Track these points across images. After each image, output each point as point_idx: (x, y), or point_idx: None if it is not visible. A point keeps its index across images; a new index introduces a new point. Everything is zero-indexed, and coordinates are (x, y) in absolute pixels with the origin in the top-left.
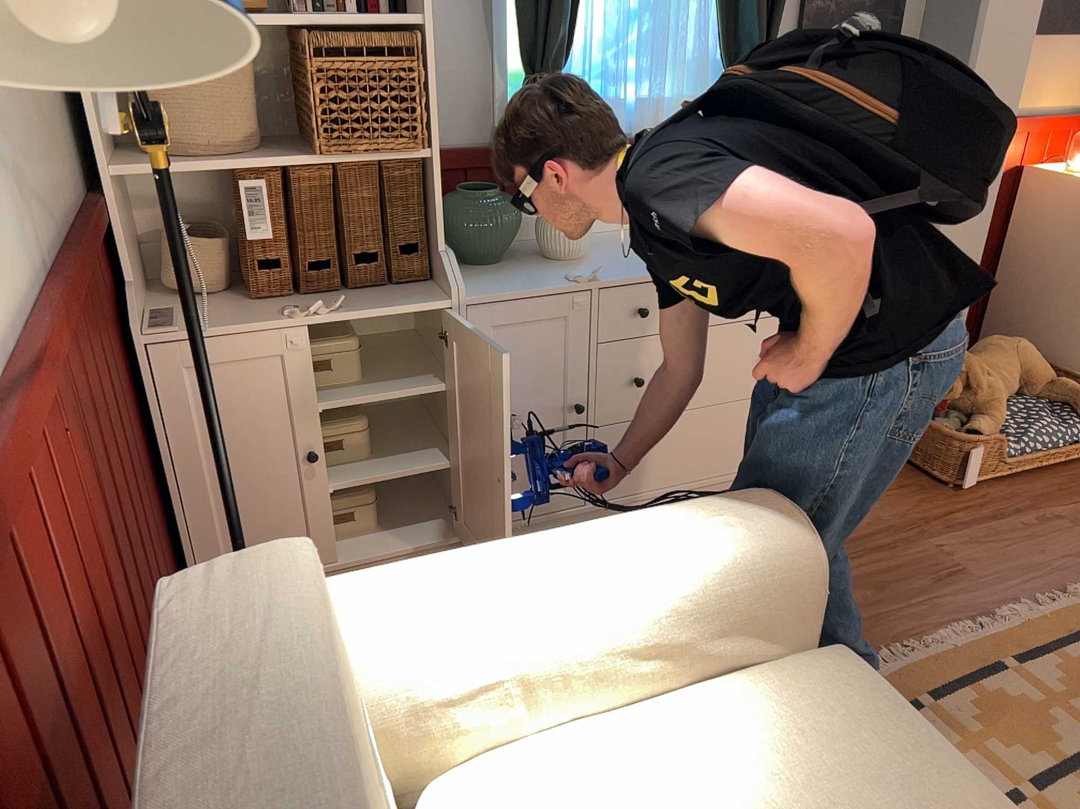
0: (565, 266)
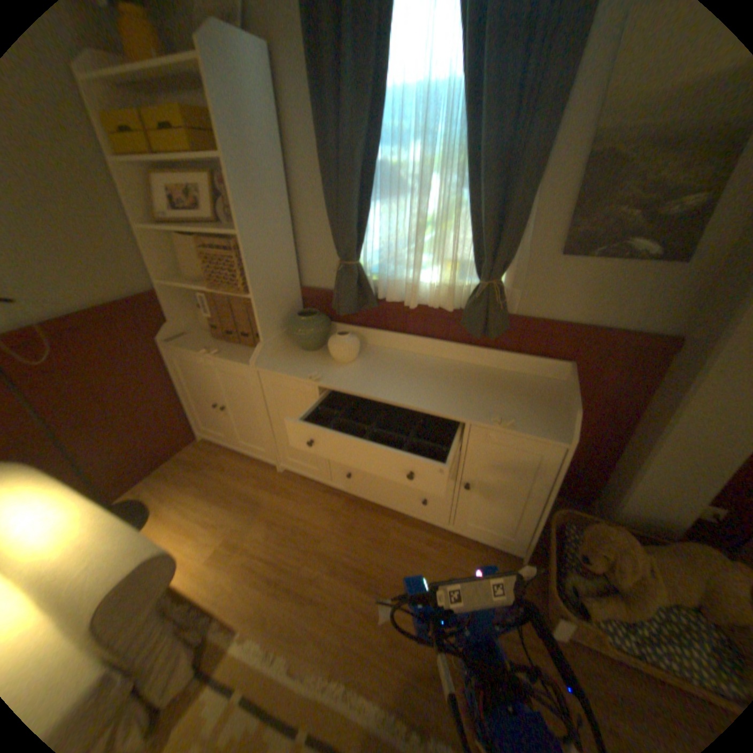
0: (331, 365)
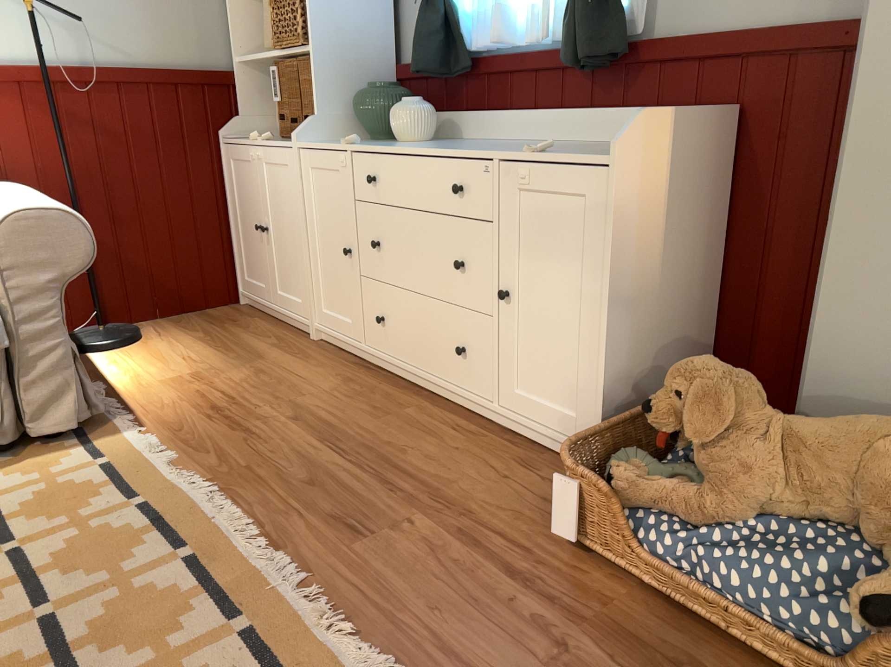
0: (384, 143)
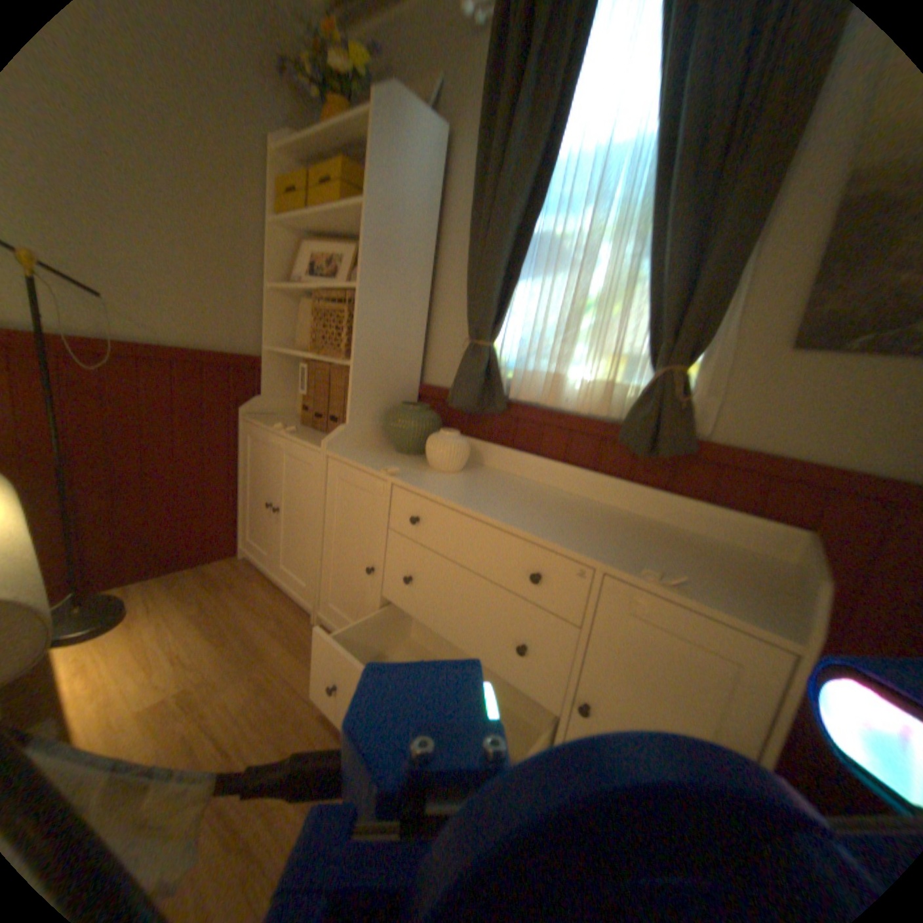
0: (422, 469)
